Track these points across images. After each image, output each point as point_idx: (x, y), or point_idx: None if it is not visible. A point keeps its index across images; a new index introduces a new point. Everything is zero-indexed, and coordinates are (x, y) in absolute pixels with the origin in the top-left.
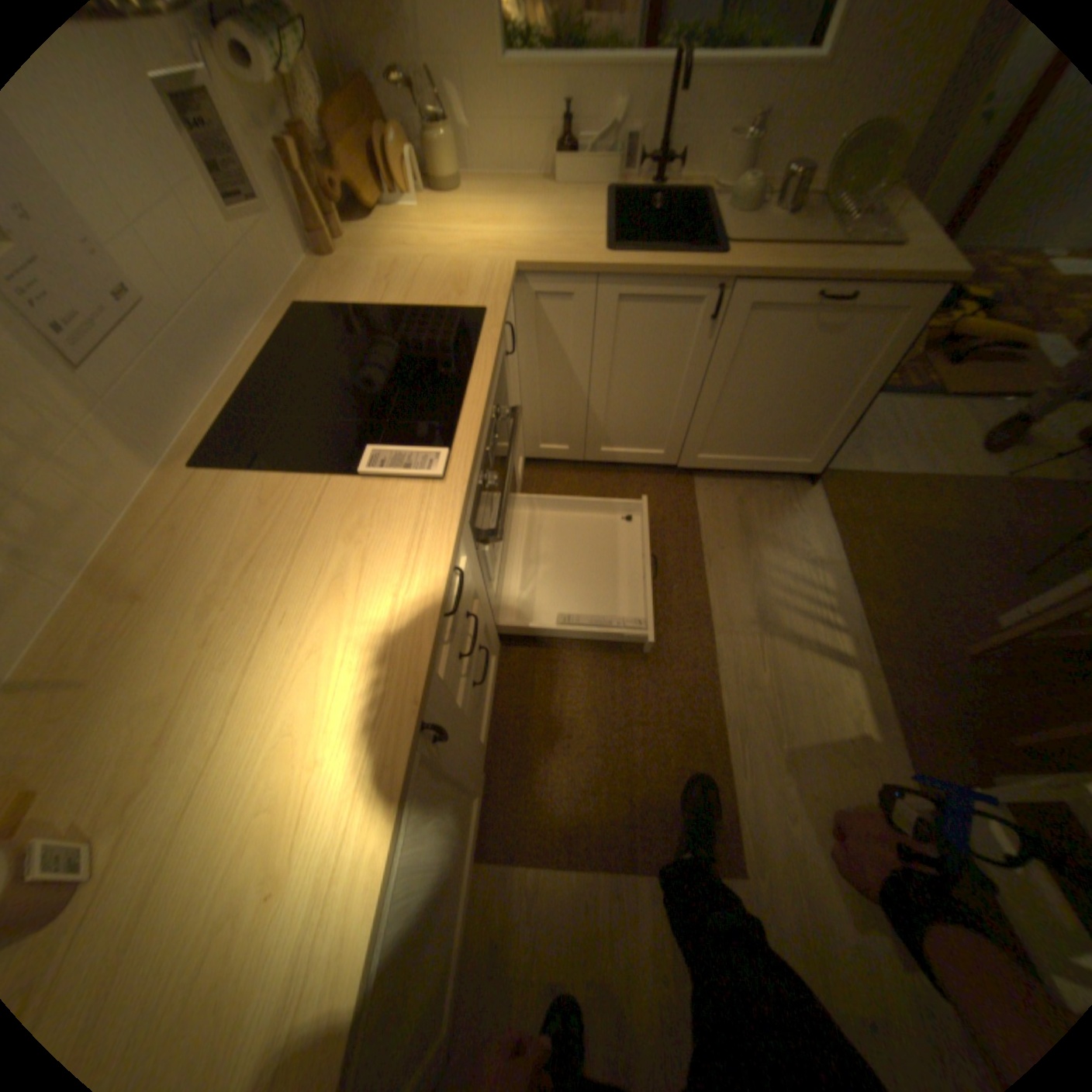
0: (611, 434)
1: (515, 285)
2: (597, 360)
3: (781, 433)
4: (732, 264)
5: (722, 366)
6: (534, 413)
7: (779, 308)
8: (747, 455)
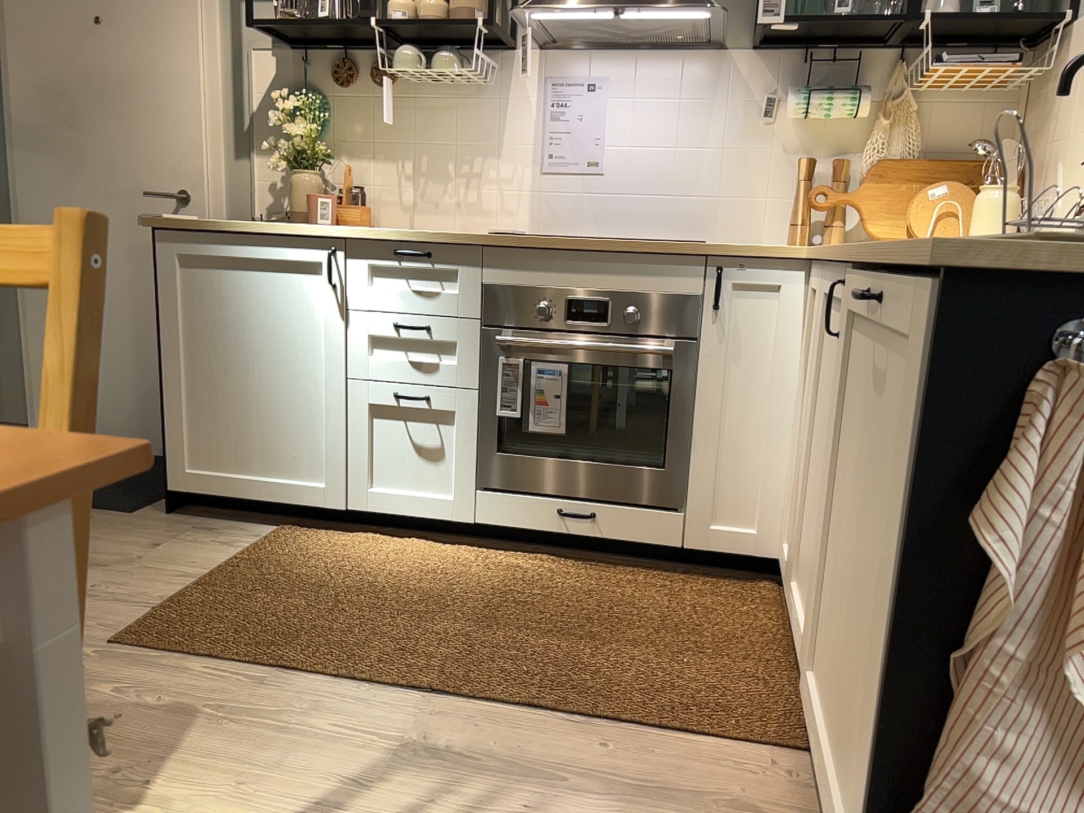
0: (800, 558)
1: (807, 284)
2: (808, 400)
3: (847, 690)
4: (842, 254)
5: (831, 443)
6: (789, 478)
7: (861, 339)
8: (829, 735)
